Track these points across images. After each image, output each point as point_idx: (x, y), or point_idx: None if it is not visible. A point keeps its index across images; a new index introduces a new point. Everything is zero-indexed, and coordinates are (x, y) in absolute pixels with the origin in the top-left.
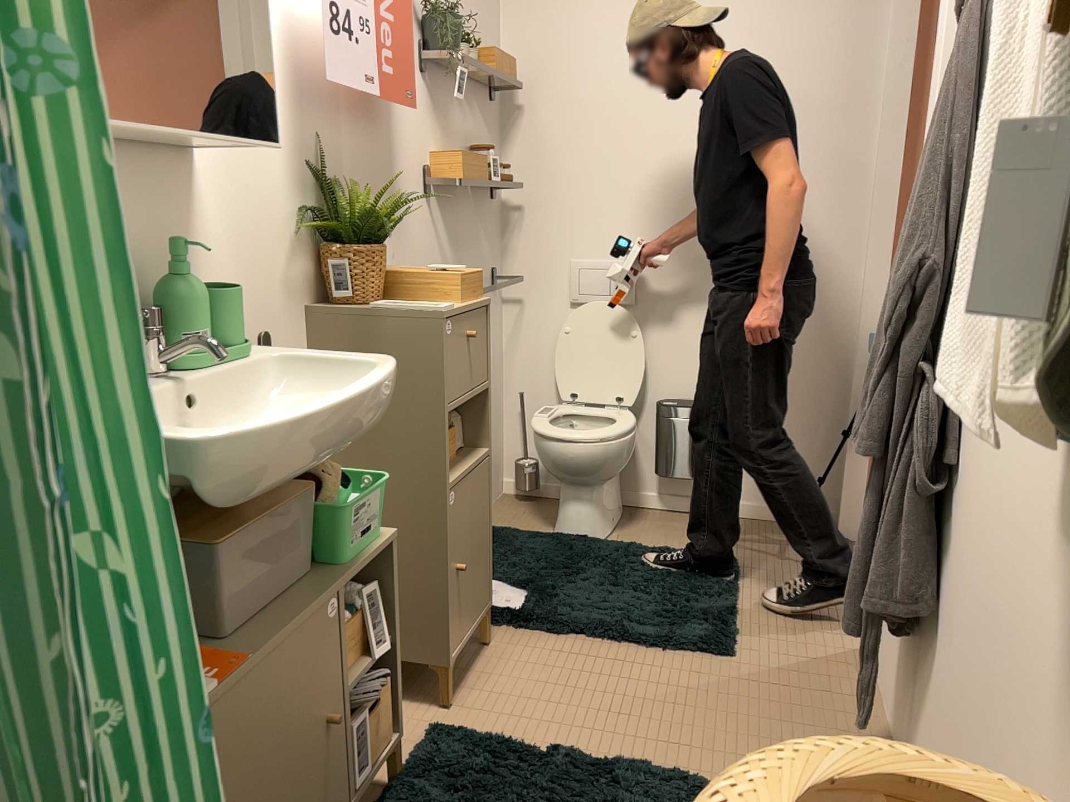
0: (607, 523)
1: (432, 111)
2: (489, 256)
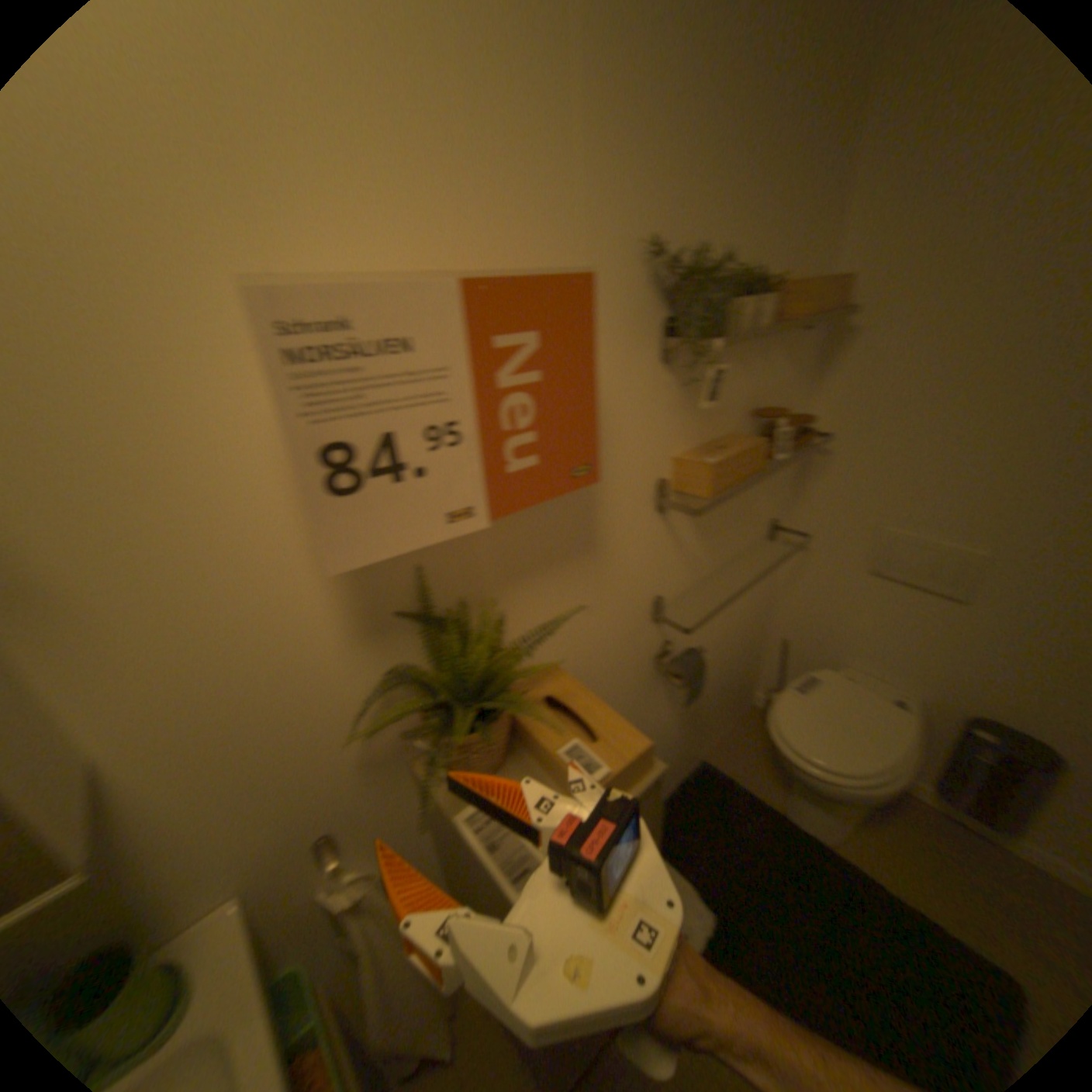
0: (847, 829)
1: (677, 395)
2: (769, 509)
